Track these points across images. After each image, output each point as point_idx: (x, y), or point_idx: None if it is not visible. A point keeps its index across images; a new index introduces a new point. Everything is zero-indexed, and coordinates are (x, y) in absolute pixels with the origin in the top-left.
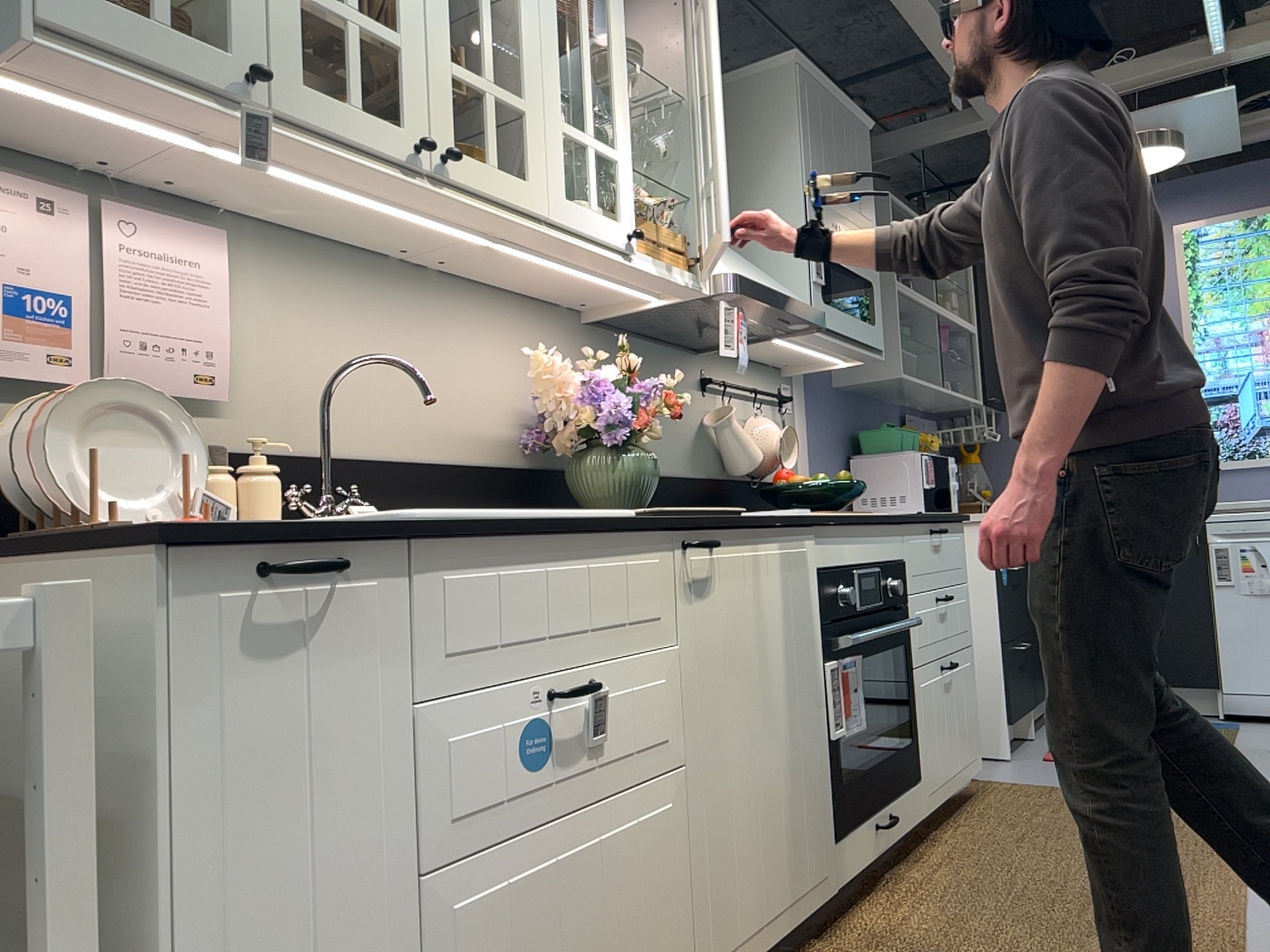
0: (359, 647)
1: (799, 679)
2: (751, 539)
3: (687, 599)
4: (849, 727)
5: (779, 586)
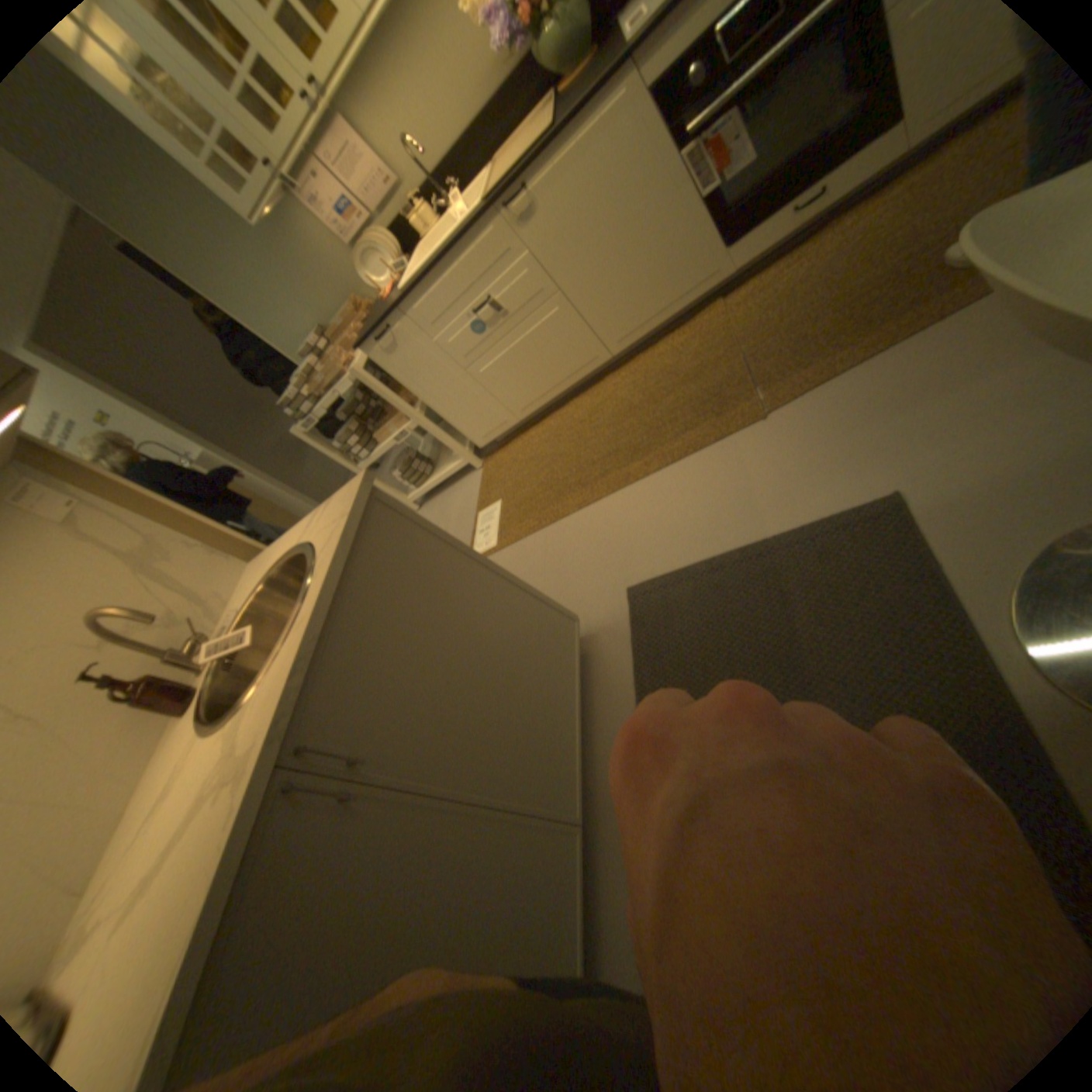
0: (410, 337)
1: (646, 187)
2: (555, 147)
3: (522, 225)
4: (731, 170)
5: (598, 149)
